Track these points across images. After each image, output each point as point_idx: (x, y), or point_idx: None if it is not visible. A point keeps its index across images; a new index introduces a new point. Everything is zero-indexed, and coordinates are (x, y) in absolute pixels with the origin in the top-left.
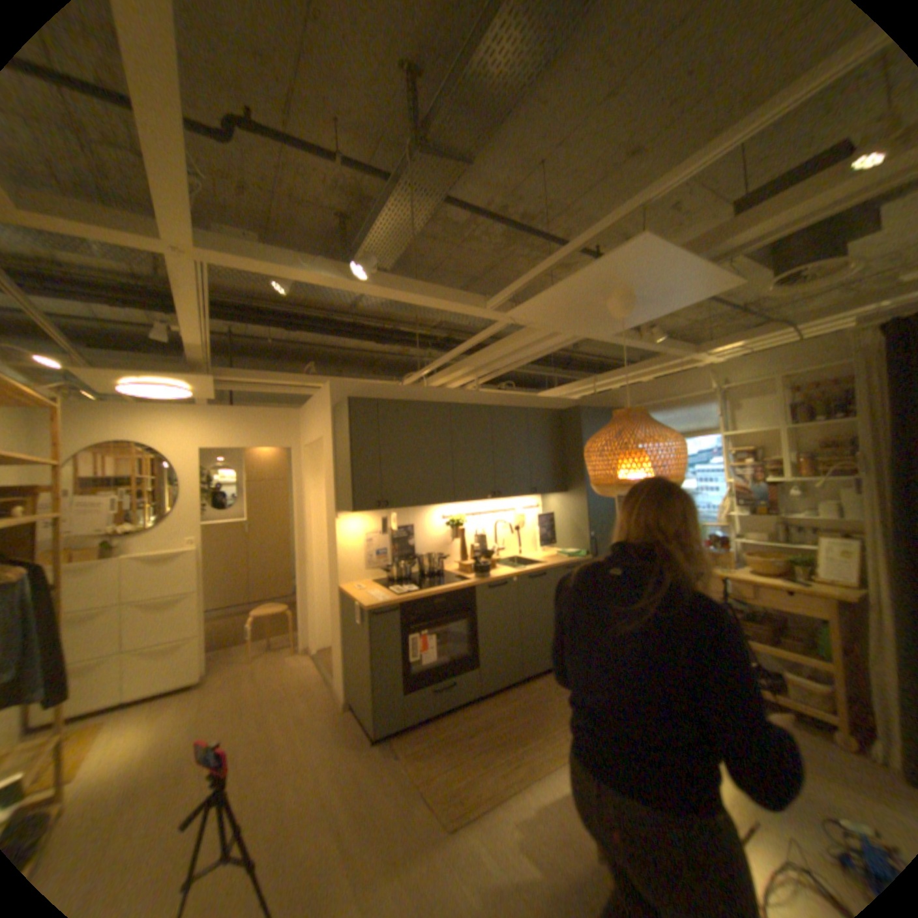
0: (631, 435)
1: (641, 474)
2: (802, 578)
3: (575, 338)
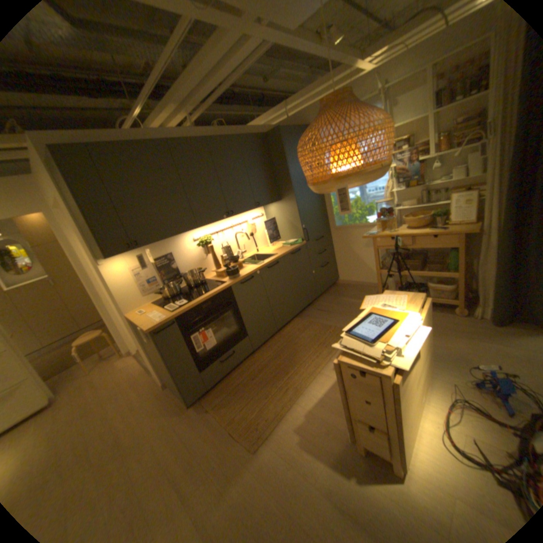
0: (345, 119)
1: (359, 160)
2: (438, 224)
3: (265, 46)
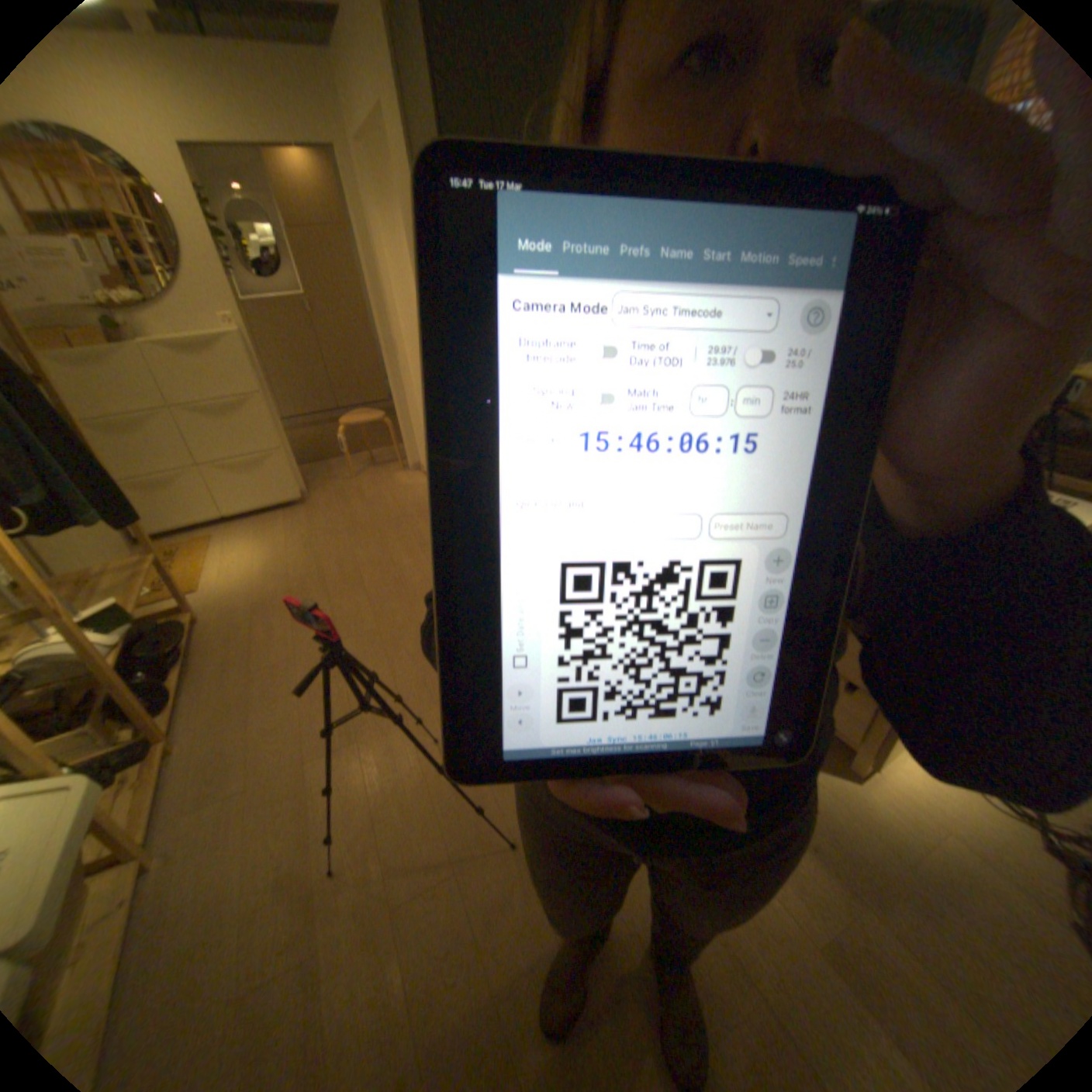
0: None
1: None
2: None
3: None
